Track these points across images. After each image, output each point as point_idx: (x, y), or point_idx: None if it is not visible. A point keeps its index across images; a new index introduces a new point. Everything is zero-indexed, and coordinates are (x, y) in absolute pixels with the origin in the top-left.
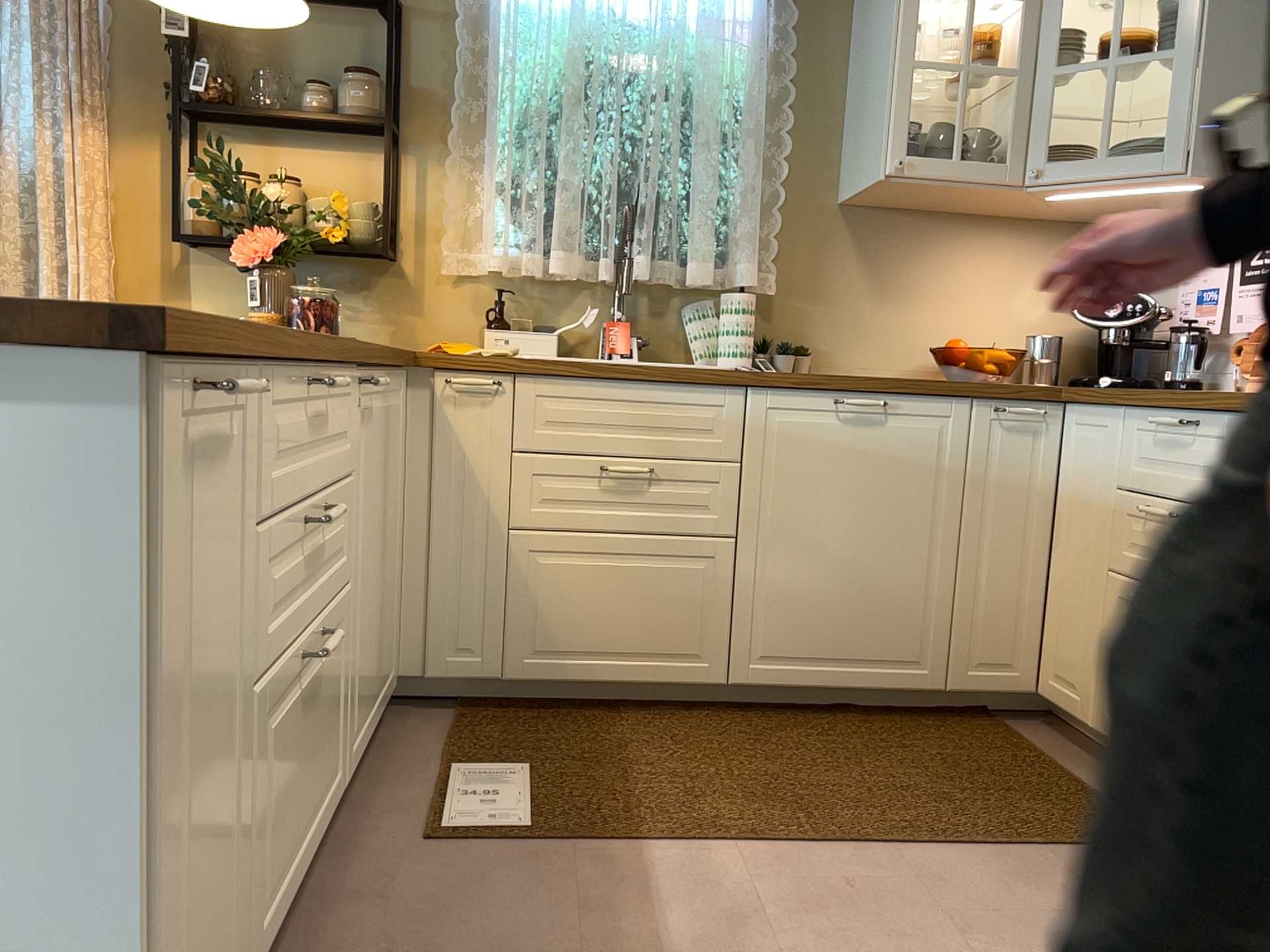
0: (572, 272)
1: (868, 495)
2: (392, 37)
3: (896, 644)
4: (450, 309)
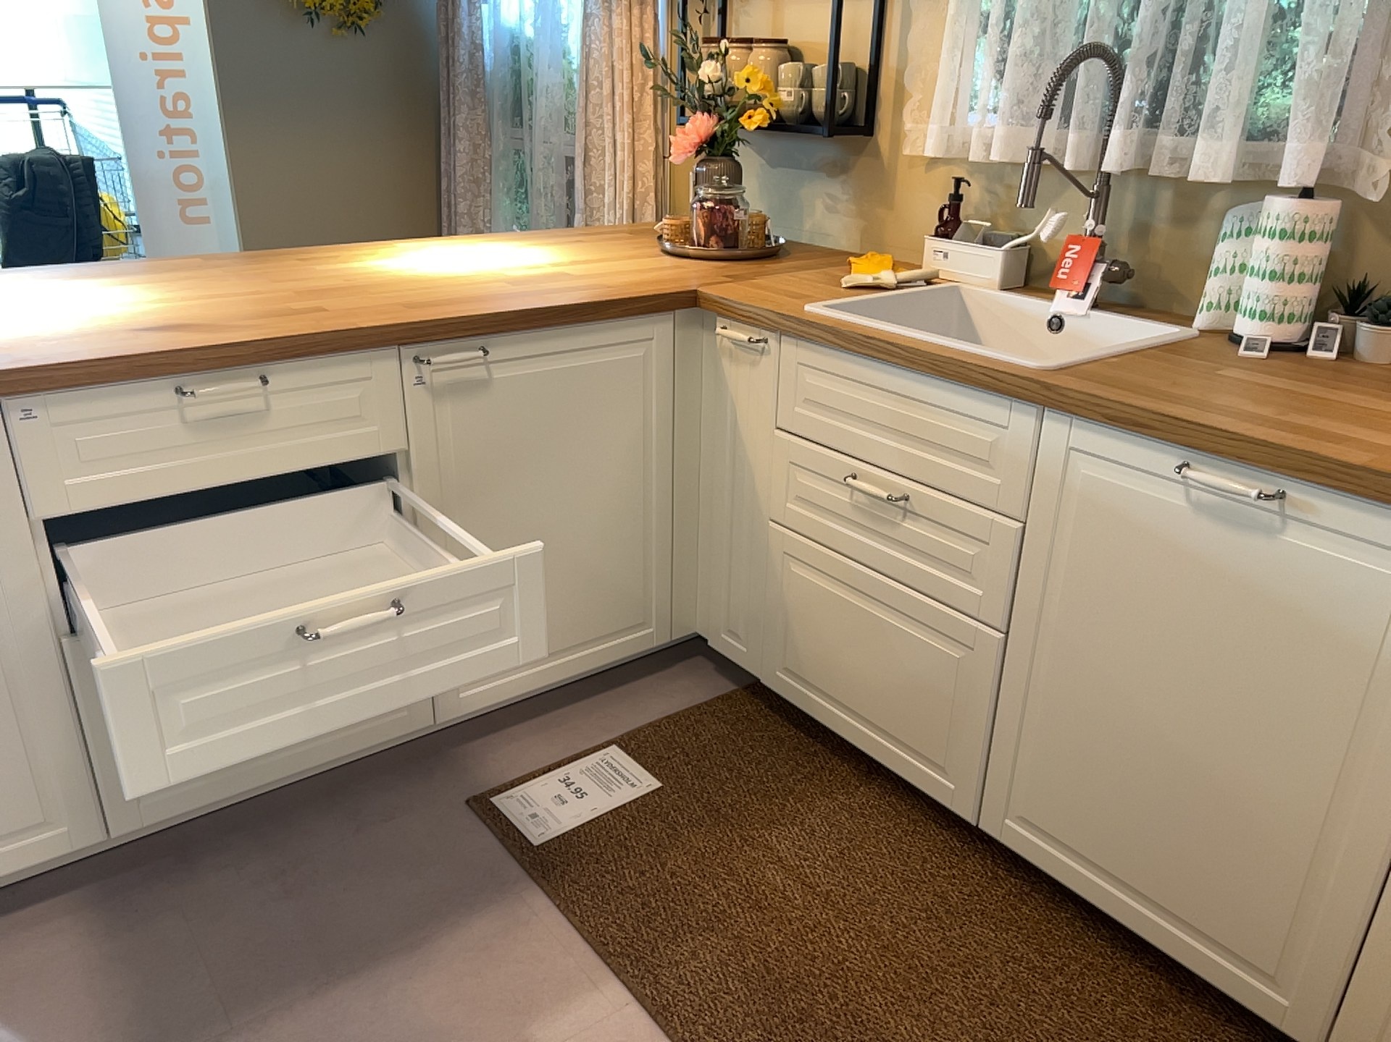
0: (1021, 163)
1: (1220, 653)
2: None
3: (1232, 923)
4: (916, 203)
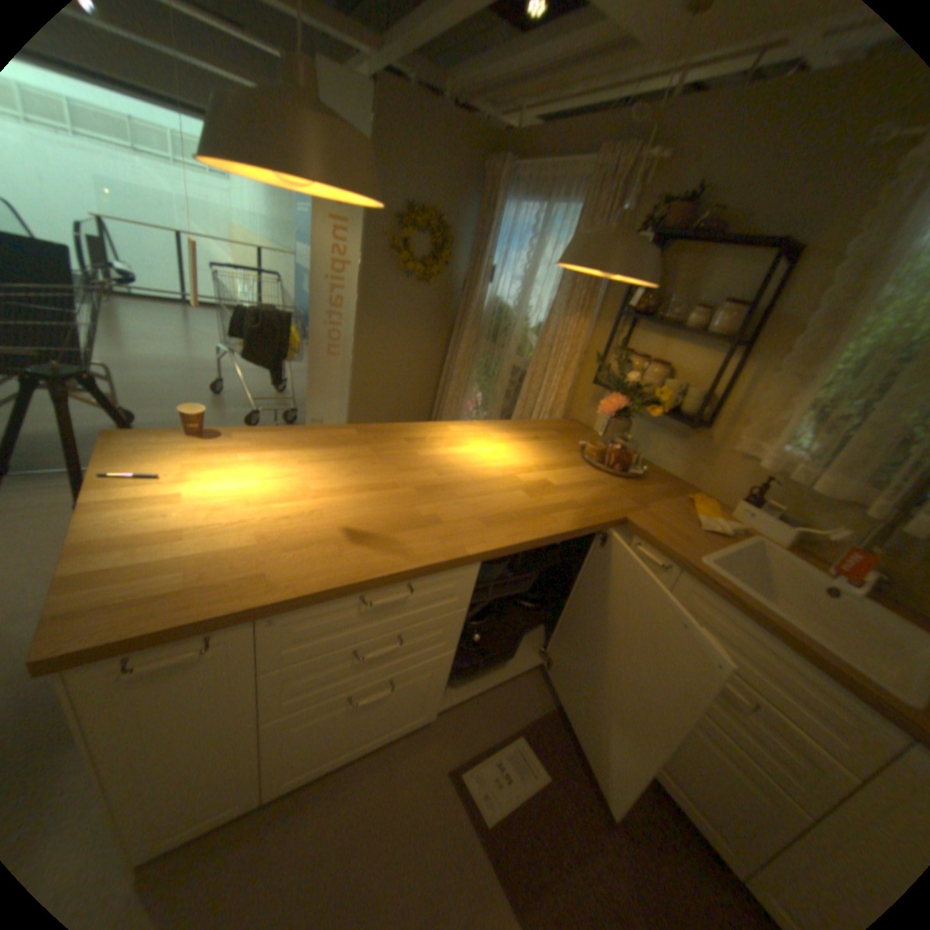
0: (840, 497)
1: None
2: (770, 275)
3: None
4: (733, 472)
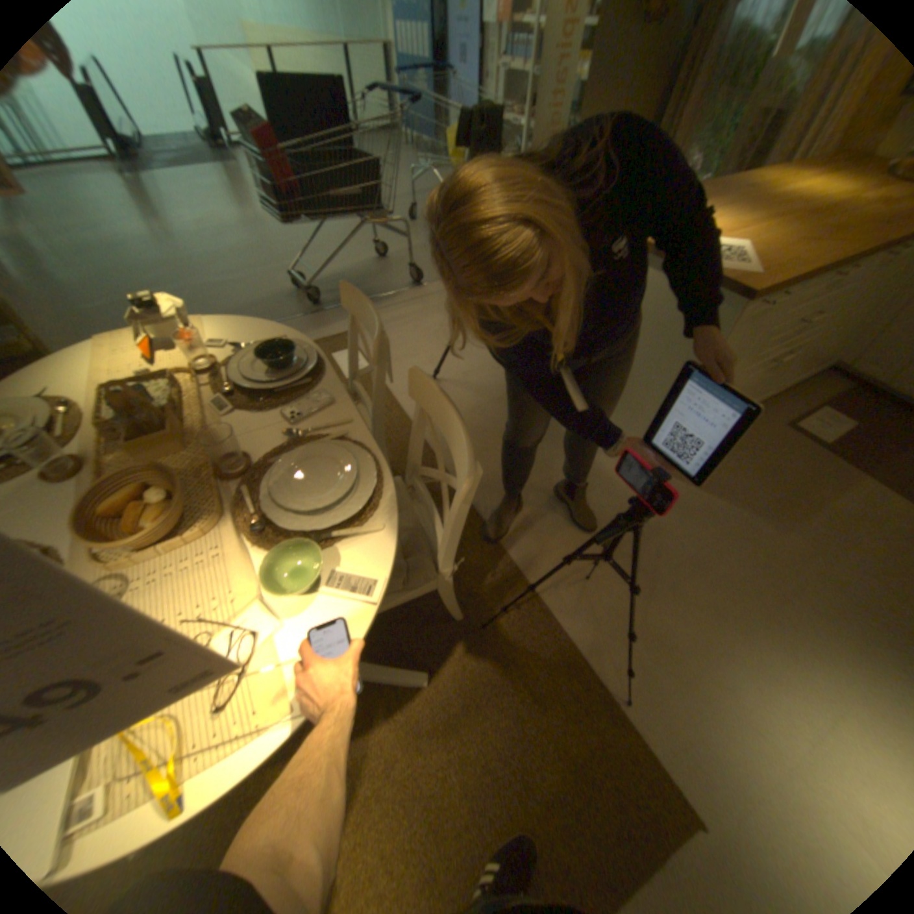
0: None
1: None
2: None
3: None
4: None
